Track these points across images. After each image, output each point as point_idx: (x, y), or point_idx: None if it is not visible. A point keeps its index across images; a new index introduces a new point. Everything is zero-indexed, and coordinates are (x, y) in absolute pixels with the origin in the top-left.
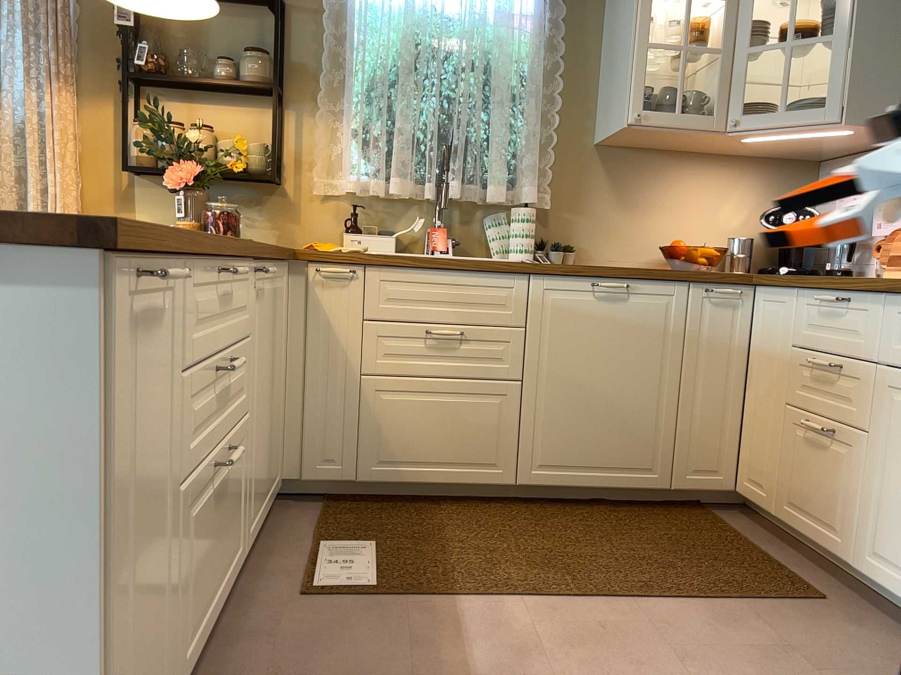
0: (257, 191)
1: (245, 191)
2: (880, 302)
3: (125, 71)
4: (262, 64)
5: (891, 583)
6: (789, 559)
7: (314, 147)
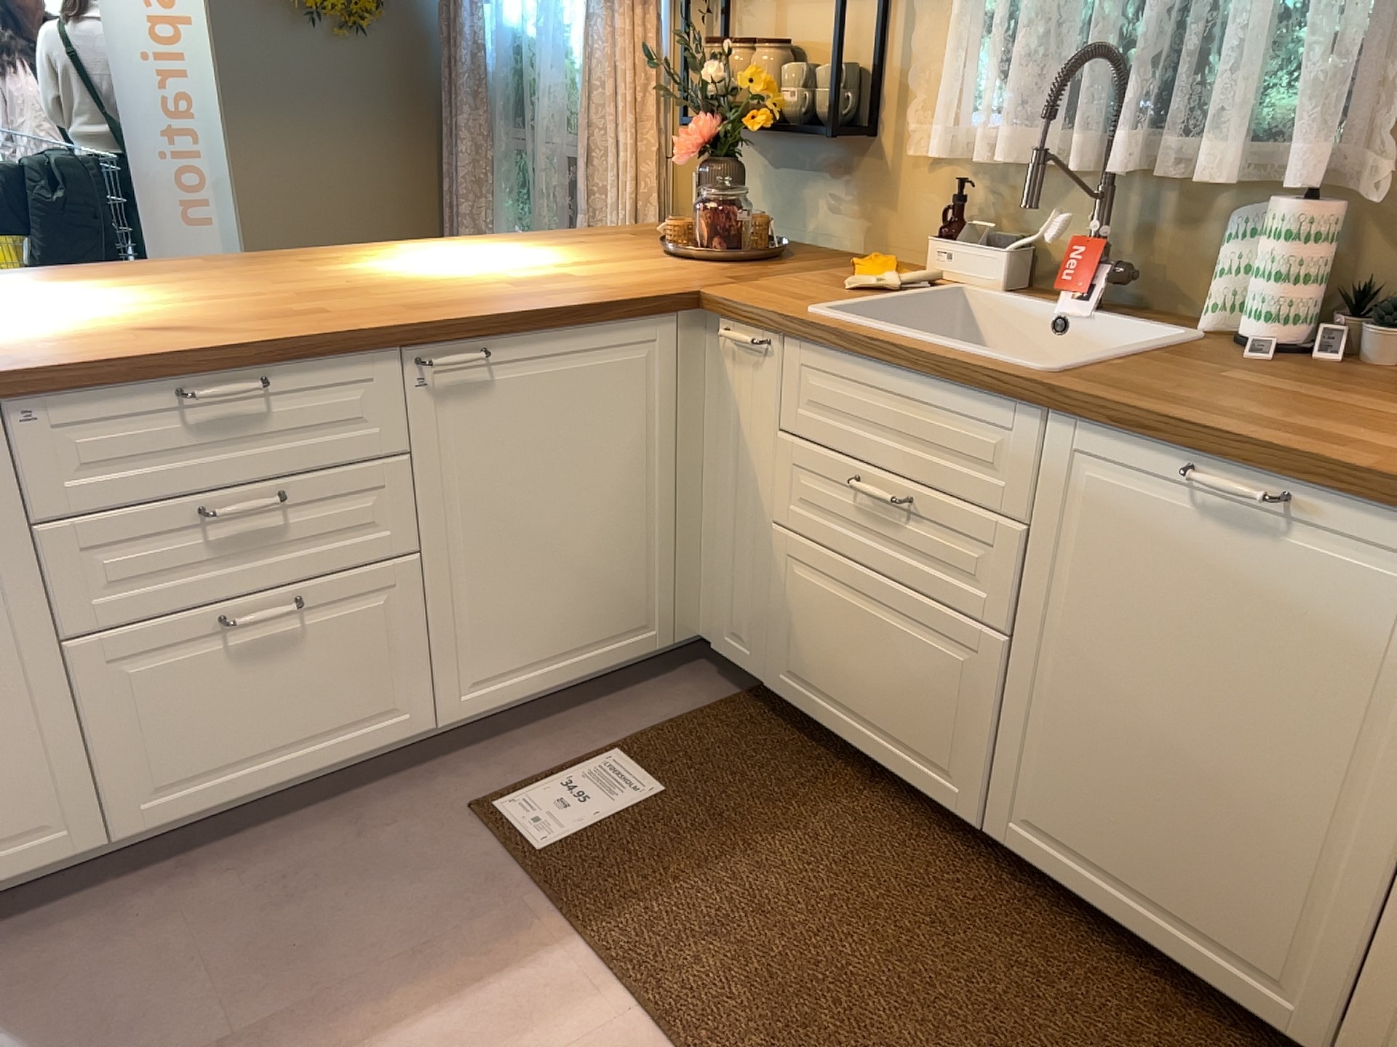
0: (842, 151)
1: (828, 150)
2: None
3: None
4: None
5: None
6: None
7: (923, 62)
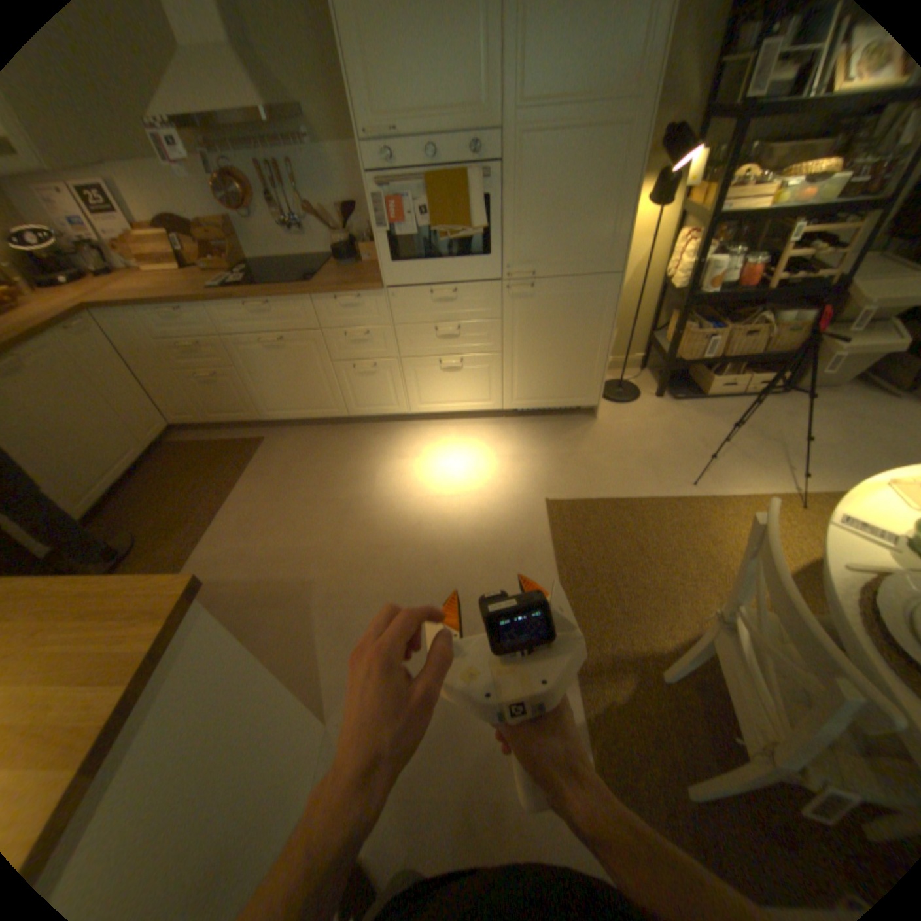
0: None
1: None
2: (199, 306)
3: None
4: None
5: (280, 416)
6: (228, 435)
7: None
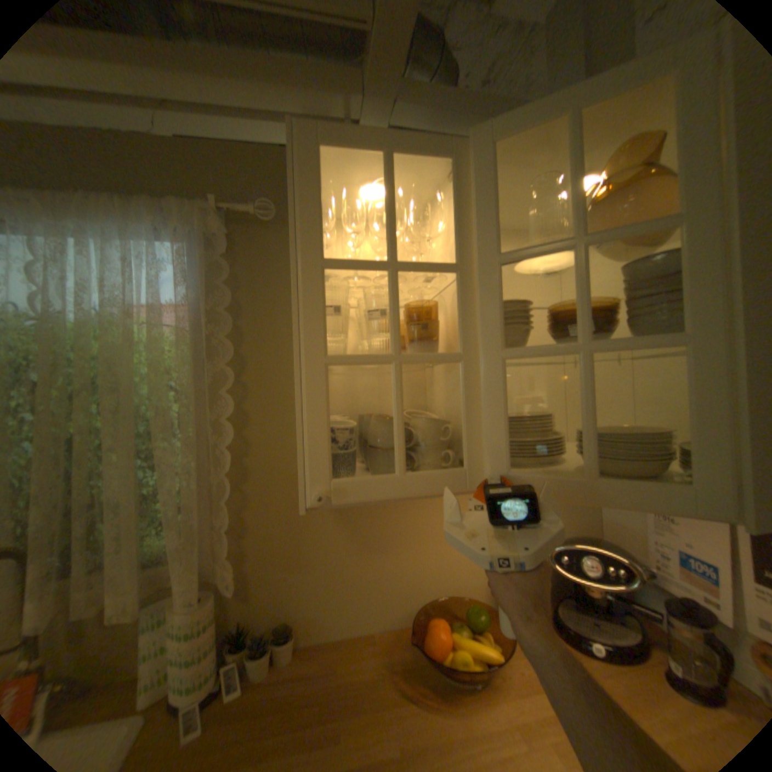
0: None
1: None
2: None
3: None
4: None
5: None
6: None
7: None
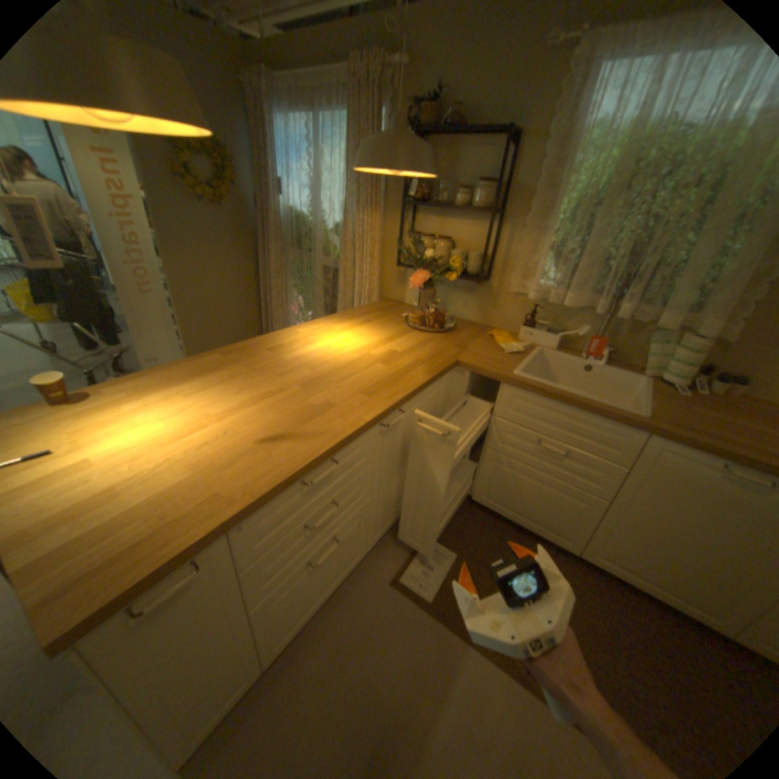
0: (472, 283)
1: (465, 281)
2: None
3: (406, 194)
4: (486, 191)
5: None
6: None
7: (517, 254)
